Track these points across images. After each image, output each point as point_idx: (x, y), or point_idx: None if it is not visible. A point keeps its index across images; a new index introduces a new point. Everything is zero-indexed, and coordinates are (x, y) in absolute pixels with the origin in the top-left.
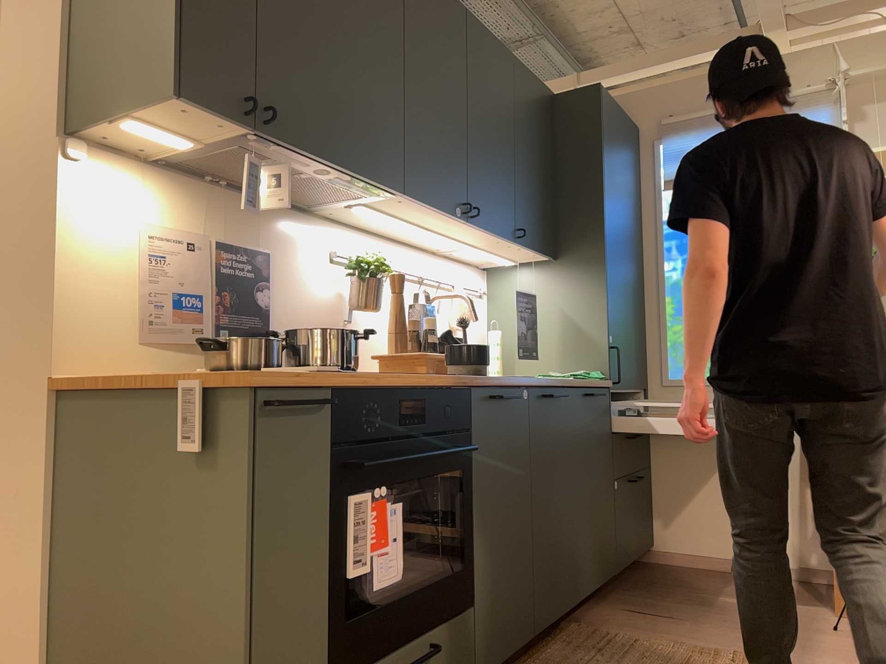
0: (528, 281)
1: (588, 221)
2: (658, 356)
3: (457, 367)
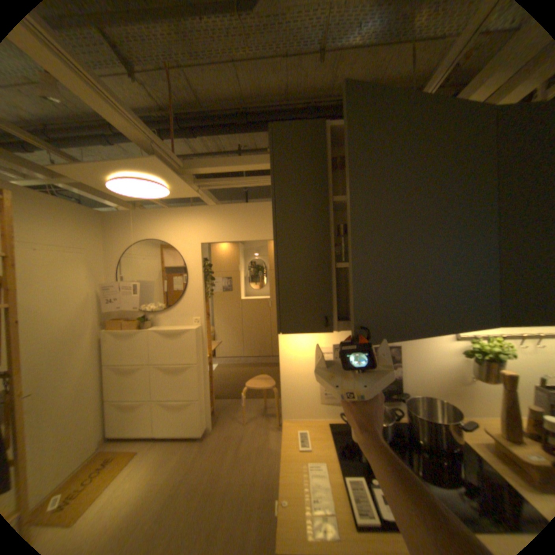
0: None
1: None
2: None
3: None
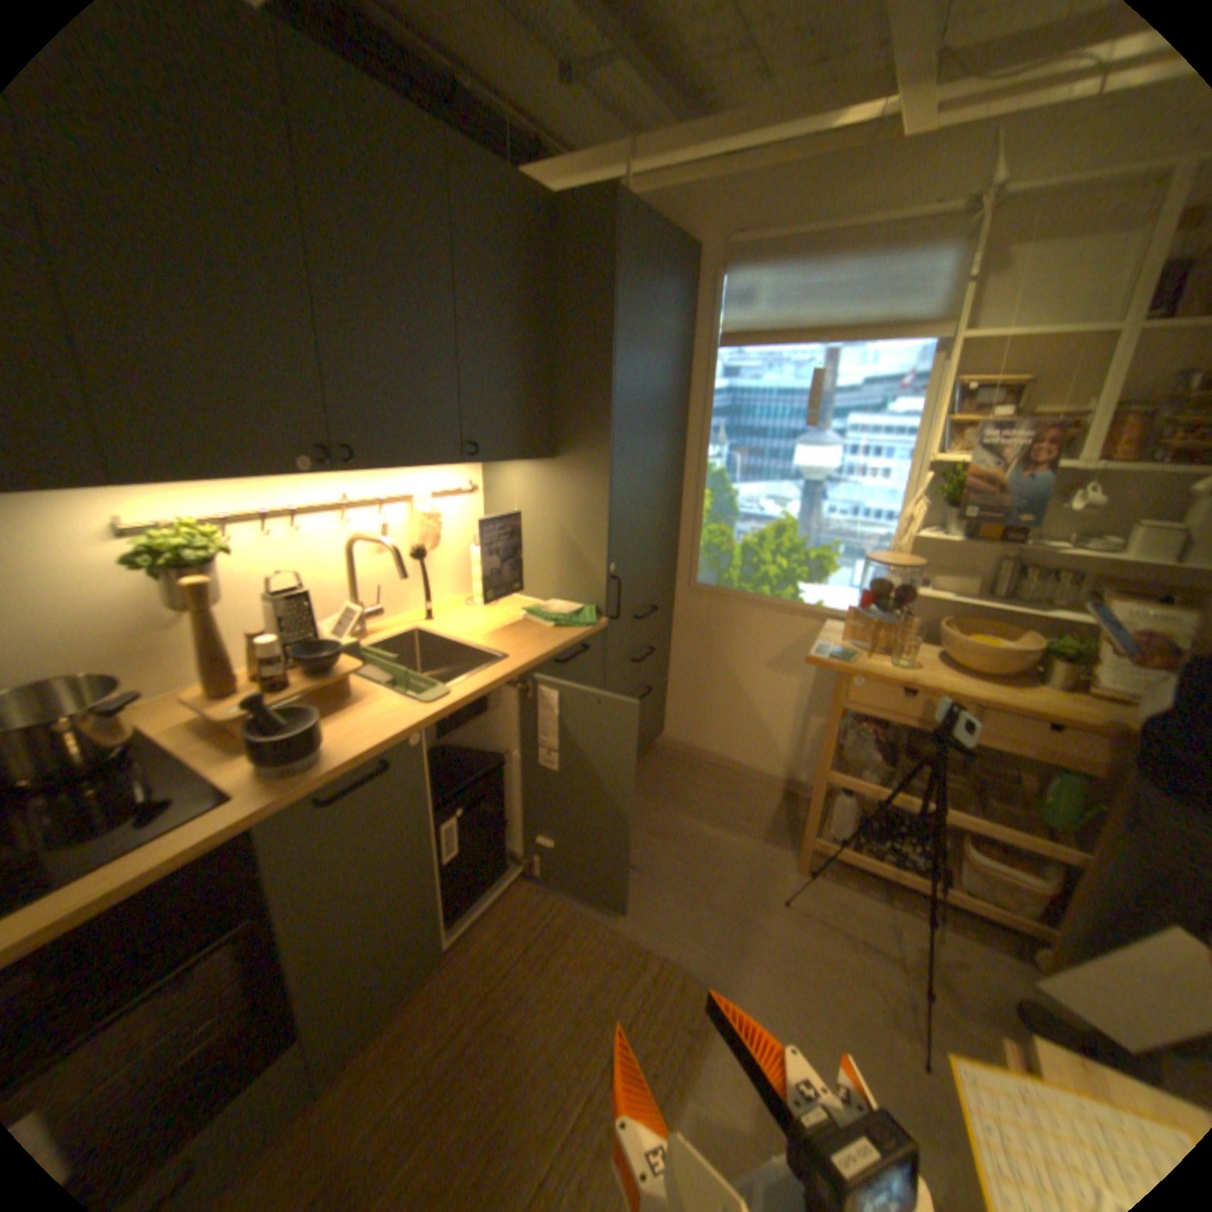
0: (524, 481)
1: (592, 413)
2: (688, 555)
3: (251, 768)
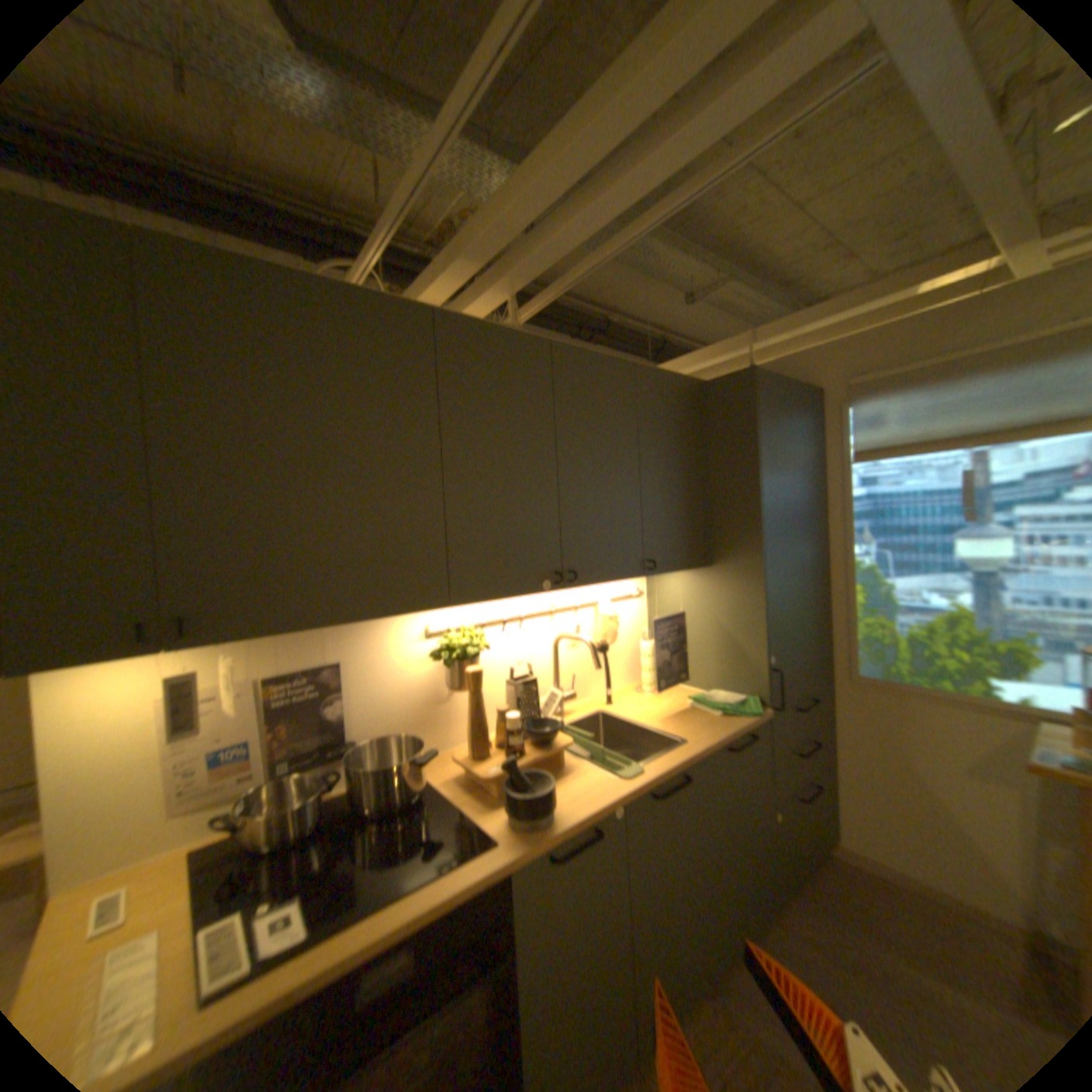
0: (682, 584)
1: (743, 527)
2: (845, 647)
3: (508, 819)
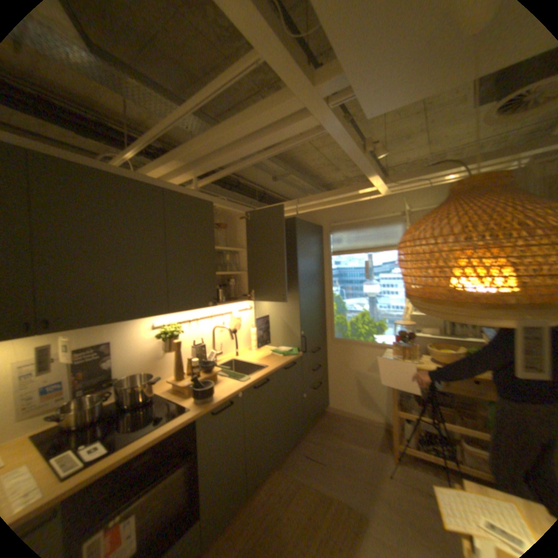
0: (269, 304)
1: (291, 281)
2: (330, 327)
3: (194, 401)
